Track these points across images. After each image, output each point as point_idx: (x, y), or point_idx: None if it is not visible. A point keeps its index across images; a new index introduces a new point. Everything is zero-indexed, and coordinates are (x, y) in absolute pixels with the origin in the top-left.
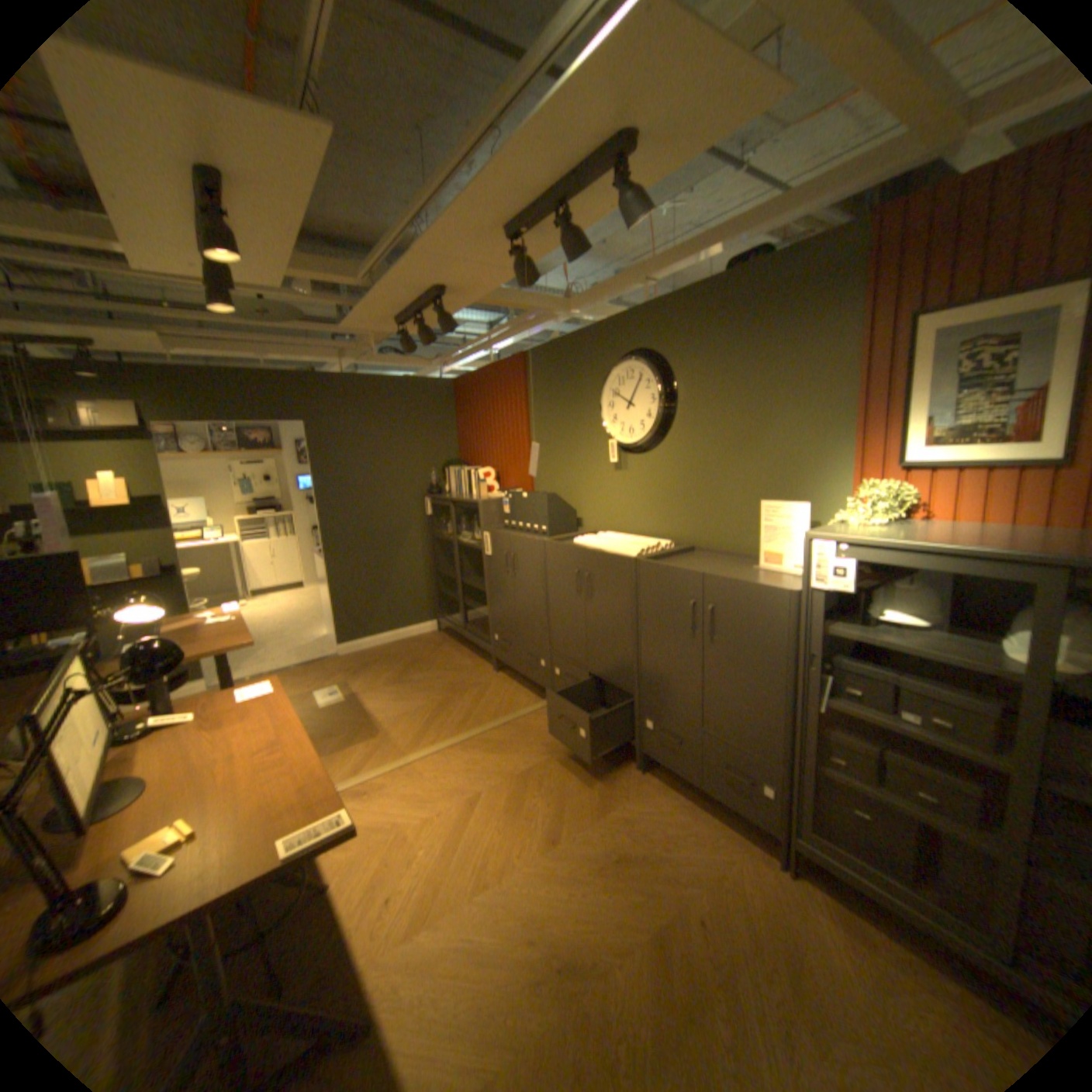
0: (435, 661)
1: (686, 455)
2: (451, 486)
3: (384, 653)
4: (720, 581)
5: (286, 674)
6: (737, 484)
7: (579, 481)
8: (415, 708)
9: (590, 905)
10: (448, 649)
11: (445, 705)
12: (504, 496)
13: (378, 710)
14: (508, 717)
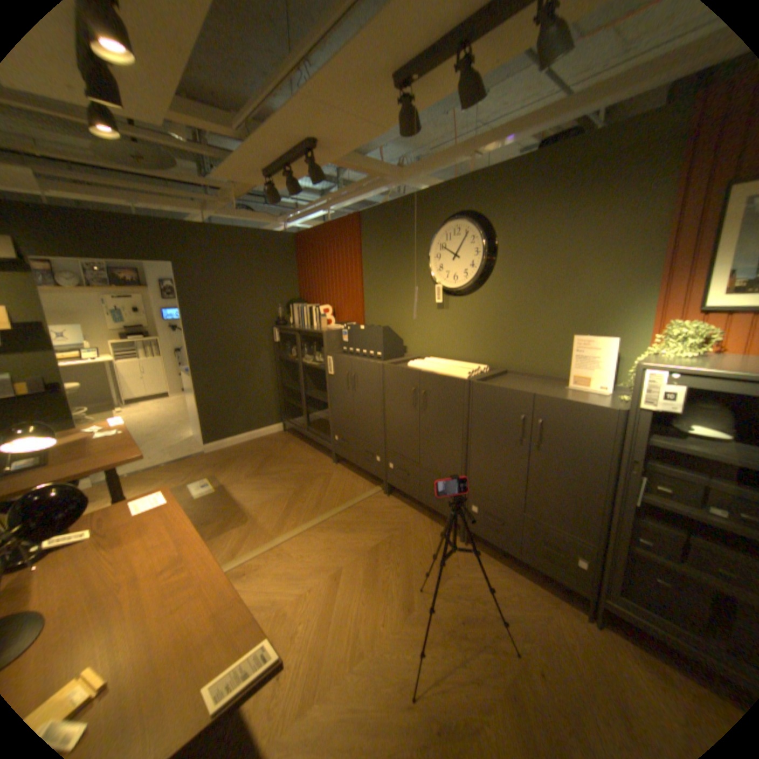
0: (285, 456)
1: (502, 297)
2: (295, 320)
3: (244, 451)
4: (551, 400)
5: (163, 471)
6: (547, 321)
7: (405, 317)
8: (276, 497)
9: (452, 667)
10: (294, 447)
11: (299, 493)
12: (344, 328)
13: (245, 499)
14: (352, 502)
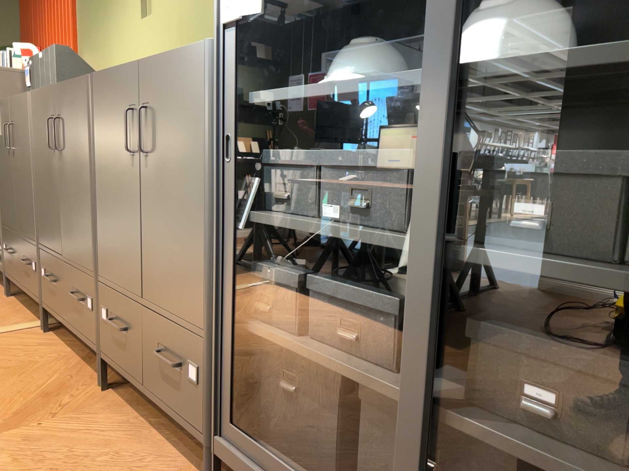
0: None
1: None
2: None
3: None
4: (150, 63)
5: None
6: None
7: (113, 45)
8: None
9: None
10: None
11: None
12: (27, 65)
13: None
14: None
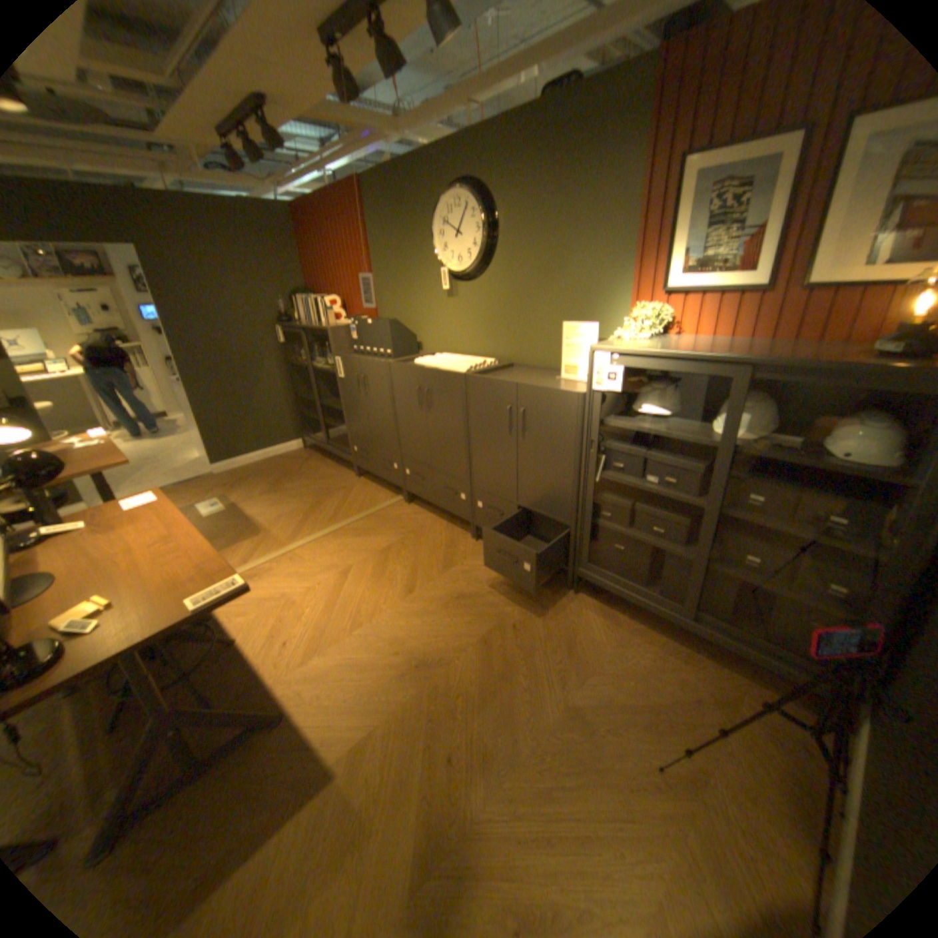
0: (304, 472)
1: (506, 282)
2: (300, 314)
3: (257, 469)
4: (529, 388)
5: (167, 492)
6: (546, 308)
7: (417, 307)
8: (291, 510)
9: (437, 626)
10: (315, 462)
11: (316, 505)
12: (351, 323)
13: (257, 514)
14: (370, 510)
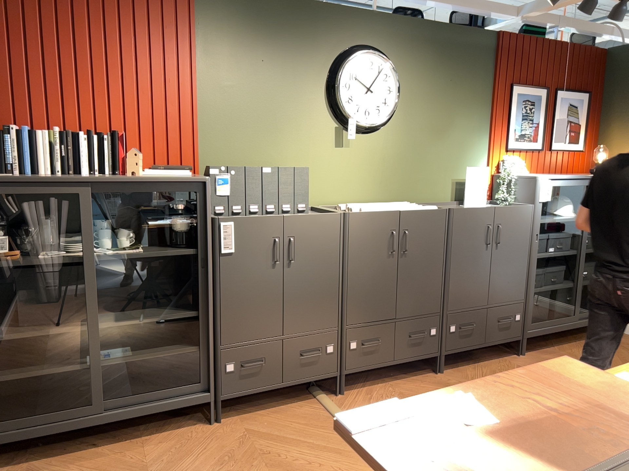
0: None
1: (403, 137)
2: None
3: None
4: (504, 209)
5: None
6: (435, 158)
7: (286, 155)
8: None
9: None
10: (74, 468)
11: (284, 470)
12: (217, 172)
13: None
14: None
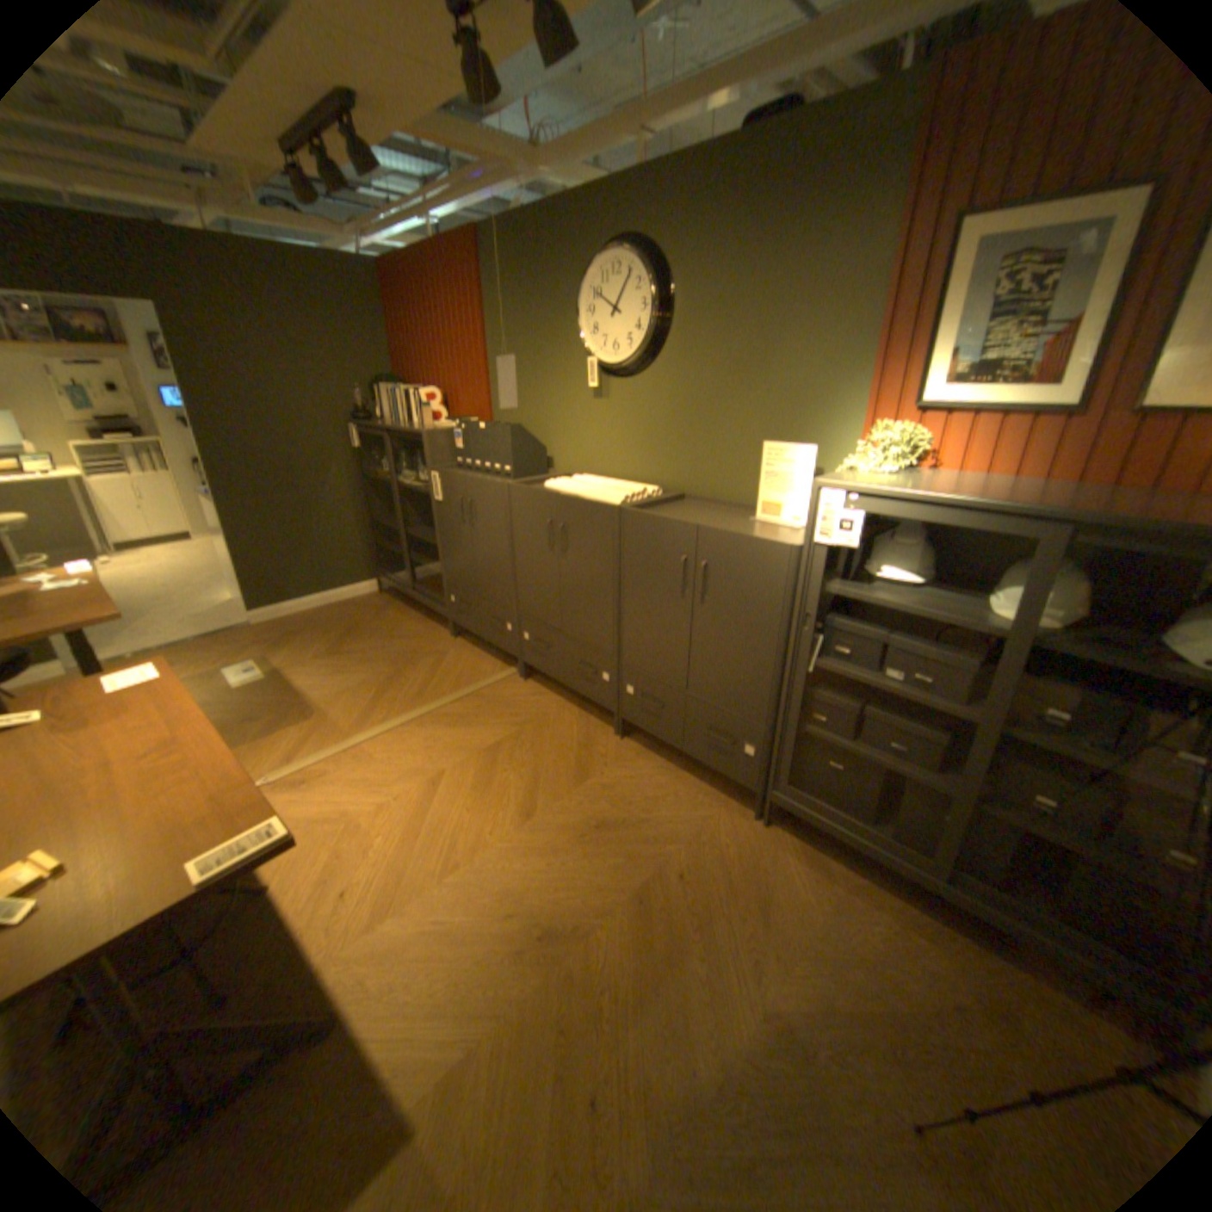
0: (378, 628)
1: (680, 382)
2: (383, 410)
3: (312, 620)
4: (716, 534)
5: (181, 649)
6: (737, 420)
7: (550, 410)
8: (358, 683)
9: (569, 872)
10: (393, 614)
11: (394, 677)
12: (455, 426)
13: (310, 687)
14: (471, 688)
